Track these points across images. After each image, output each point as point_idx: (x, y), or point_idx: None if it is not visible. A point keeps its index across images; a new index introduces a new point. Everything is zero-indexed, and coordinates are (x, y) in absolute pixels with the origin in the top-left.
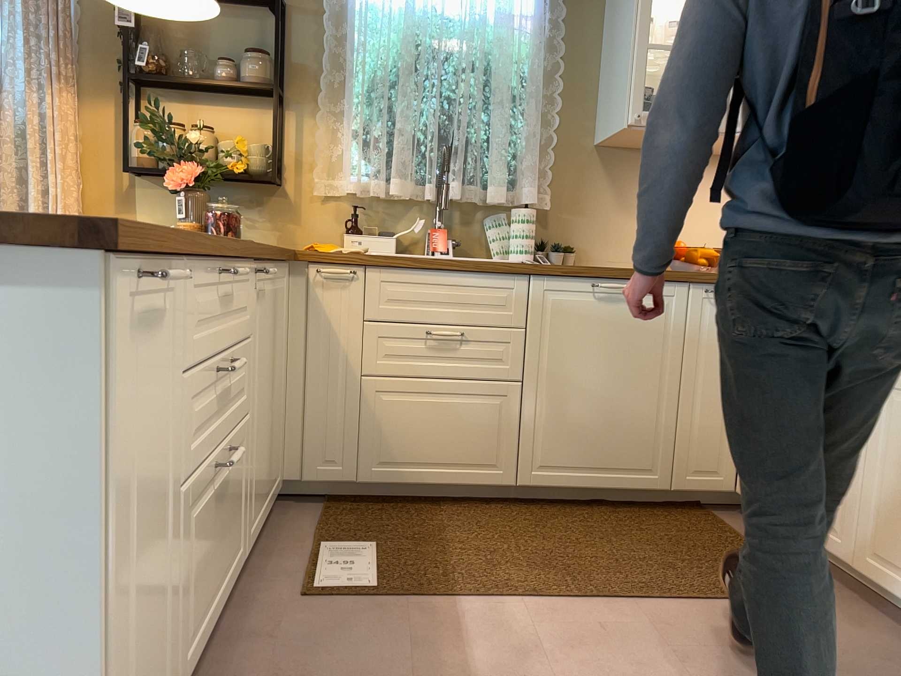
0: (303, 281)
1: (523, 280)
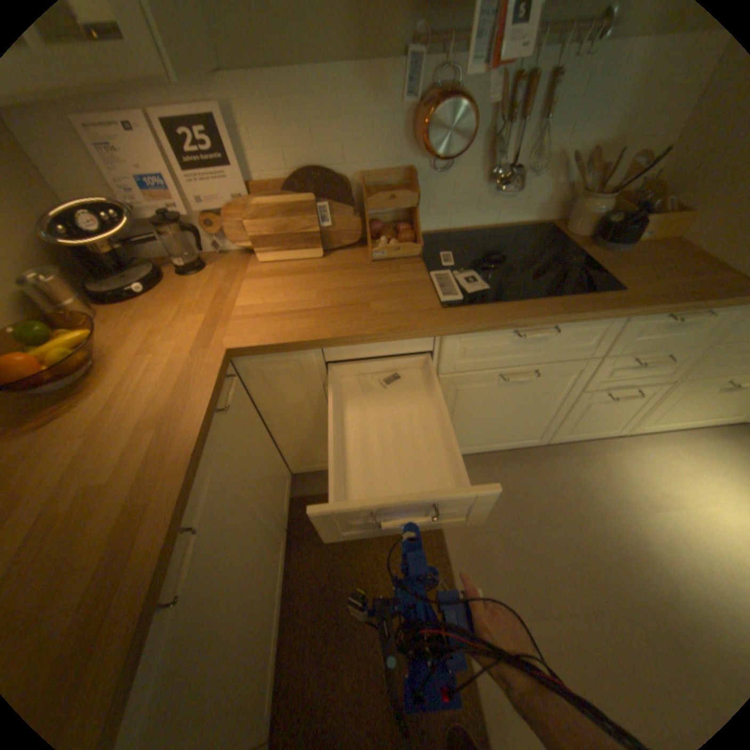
0: None
1: None
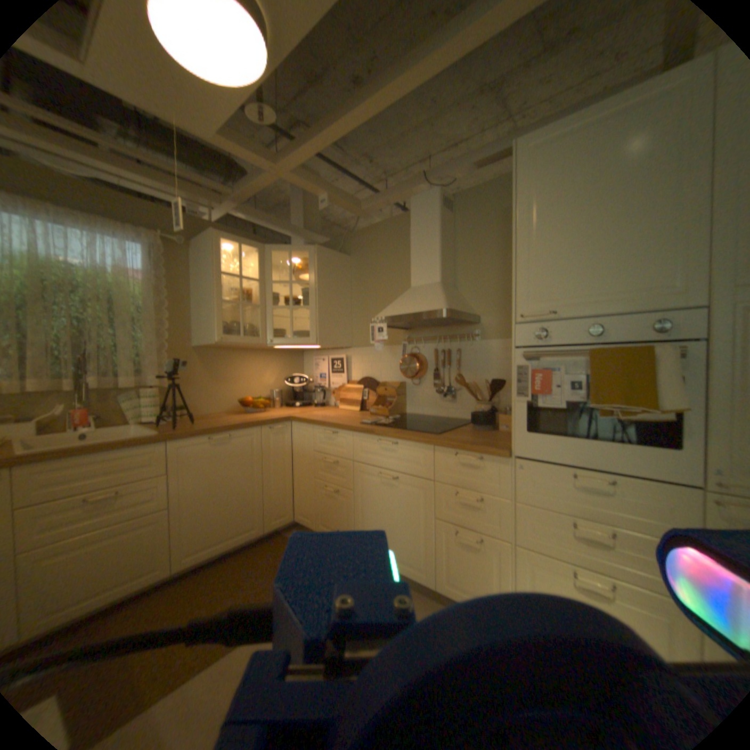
0: None
1: (160, 447)
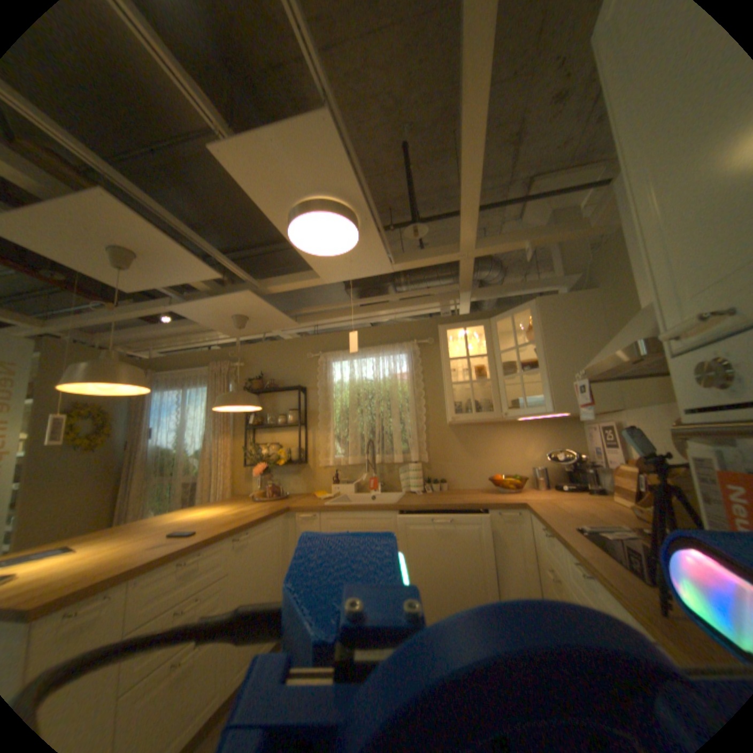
0: (294, 520)
1: (395, 514)
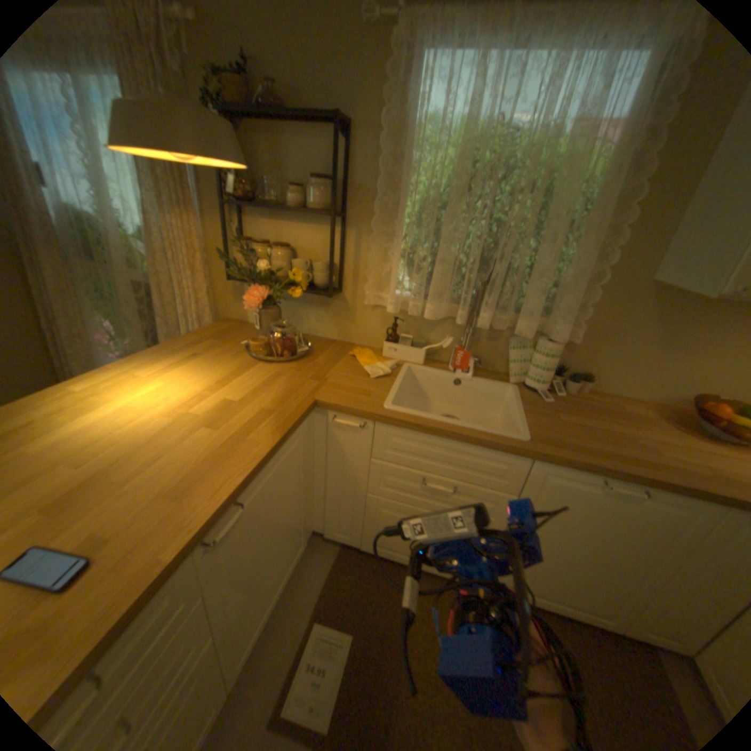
0: (326, 419)
1: (528, 462)
